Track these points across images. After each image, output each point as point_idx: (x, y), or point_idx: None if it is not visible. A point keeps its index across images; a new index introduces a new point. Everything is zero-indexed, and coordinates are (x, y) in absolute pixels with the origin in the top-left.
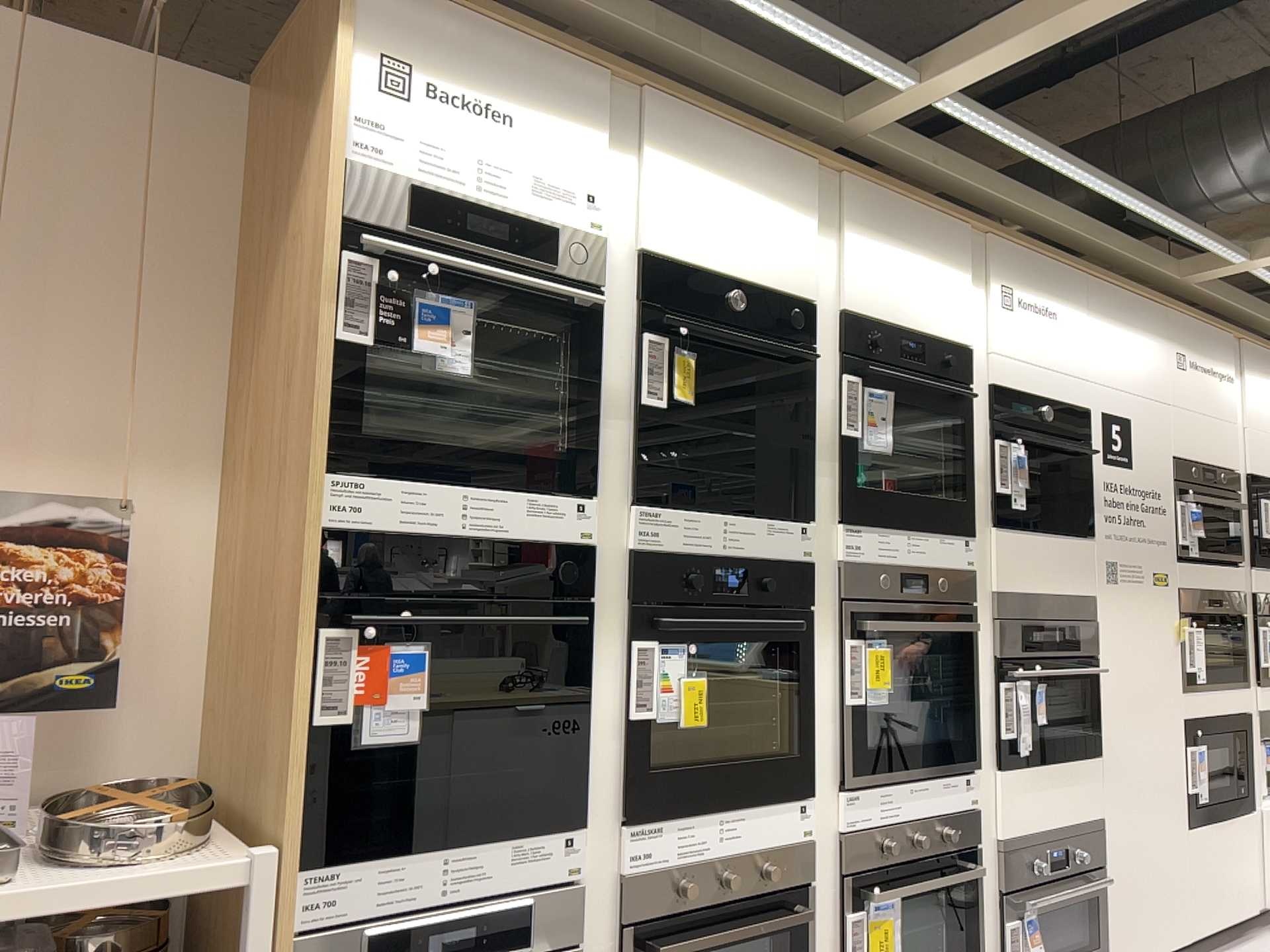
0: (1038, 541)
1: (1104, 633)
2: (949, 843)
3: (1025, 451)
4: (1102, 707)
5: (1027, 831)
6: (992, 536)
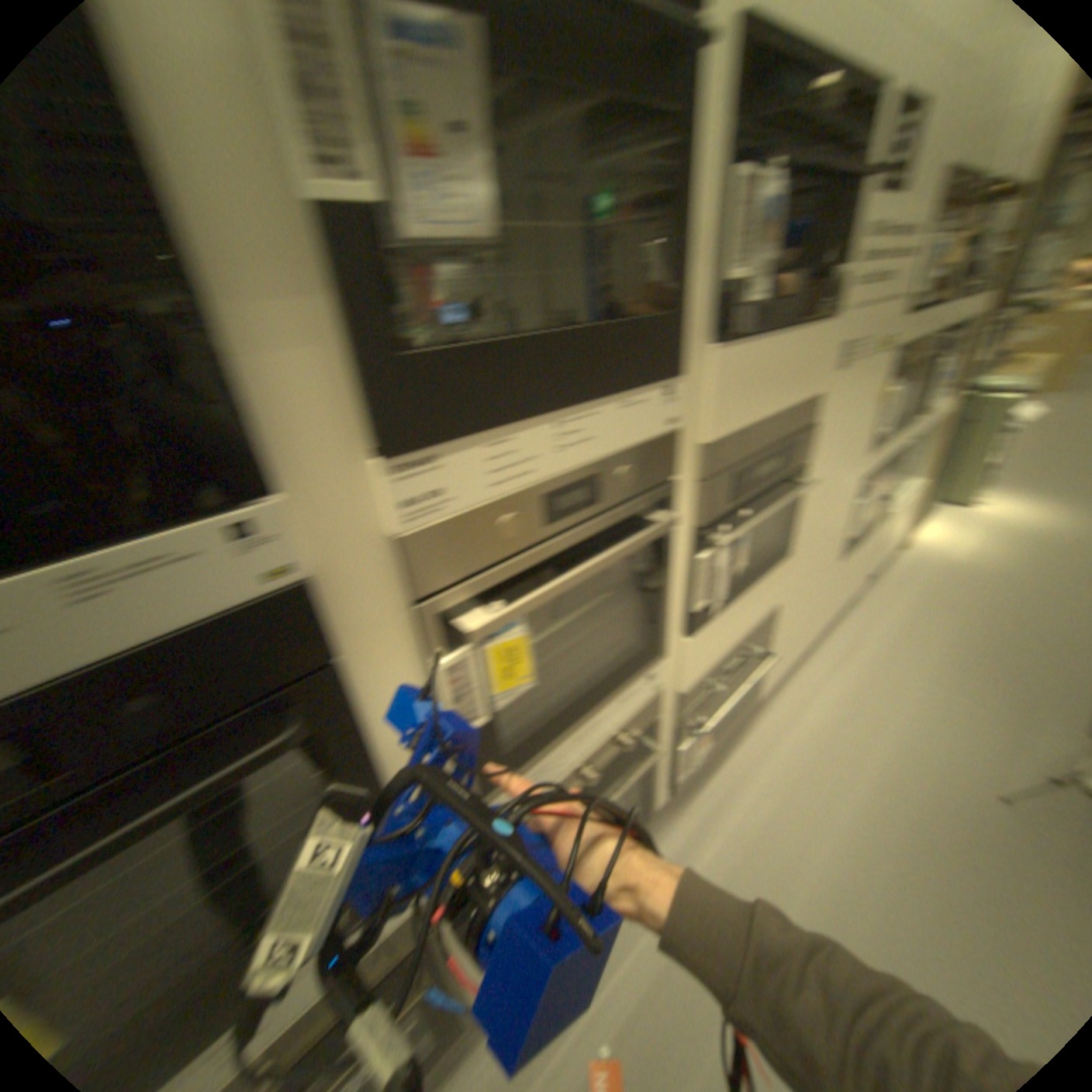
0: (779, 345)
1: (824, 434)
2: (626, 751)
3: (787, 182)
4: (803, 513)
5: (712, 668)
6: (716, 361)
